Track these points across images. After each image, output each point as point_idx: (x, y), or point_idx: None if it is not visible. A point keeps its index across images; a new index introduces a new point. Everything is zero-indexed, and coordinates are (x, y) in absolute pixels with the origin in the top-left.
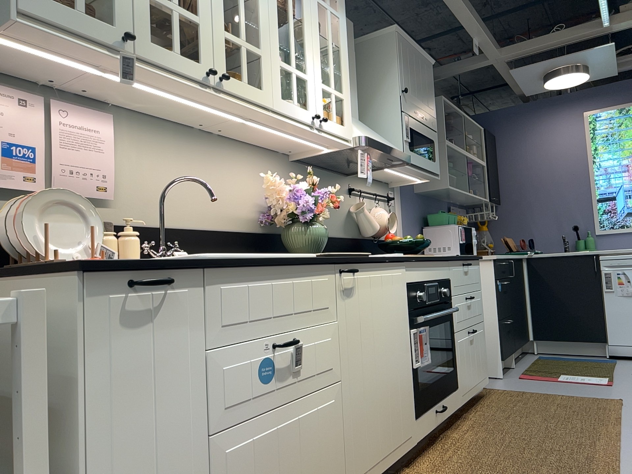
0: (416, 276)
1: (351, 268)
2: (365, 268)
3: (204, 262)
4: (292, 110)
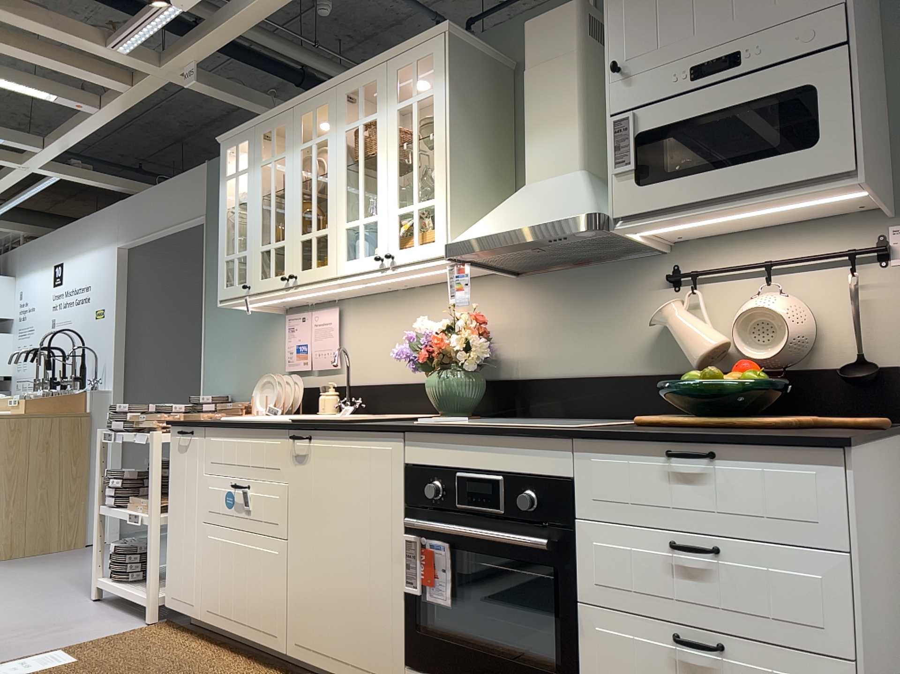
0: (429, 457)
1: (305, 434)
2: (323, 436)
3: (201, 423)
4: (355, 266)
